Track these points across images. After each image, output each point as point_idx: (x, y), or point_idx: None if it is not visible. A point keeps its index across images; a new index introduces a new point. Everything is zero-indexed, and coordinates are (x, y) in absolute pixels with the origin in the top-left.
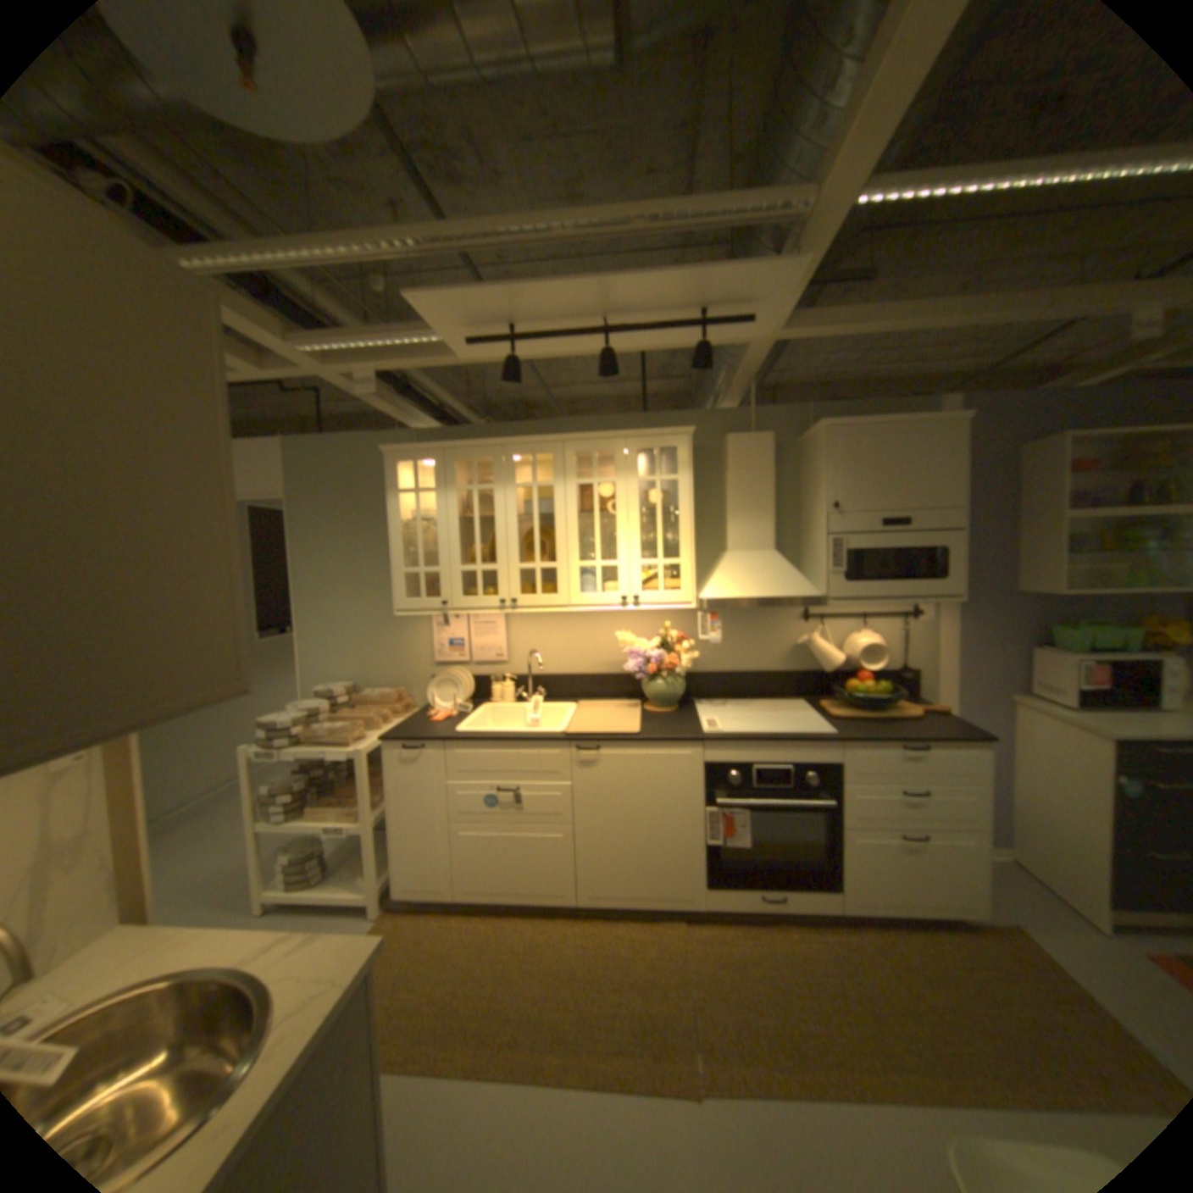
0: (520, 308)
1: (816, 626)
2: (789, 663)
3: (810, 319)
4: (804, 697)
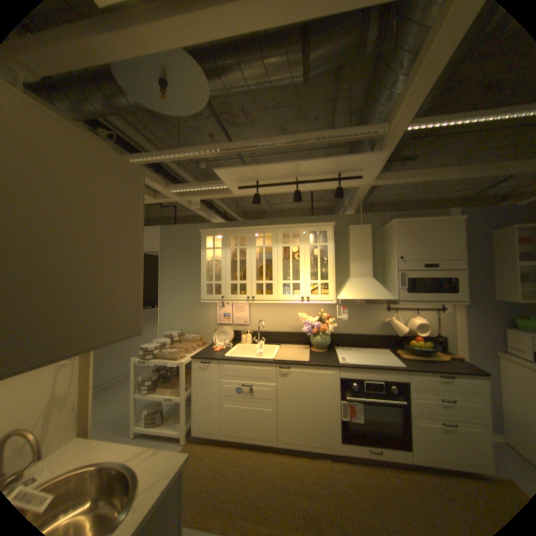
0: (261, 174)
1: (393, 313)
2: (381, 331)
3: (386, 176)
4: (388, 348)
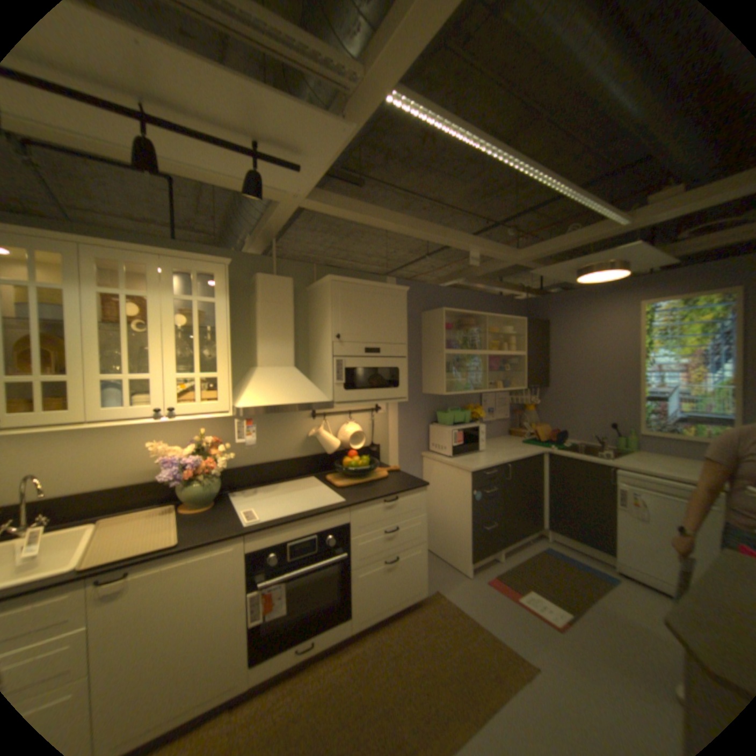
0: None
1: (320, 421)
2: (303, 450)
3: (325, 198)
4: (313, 474)
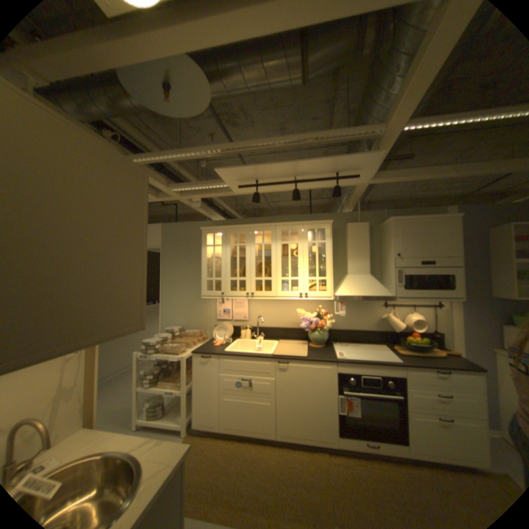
0: (260, 173)
1: (390, 310)
2: (378, 327)
3: (384, 175)
4: (385, 344)
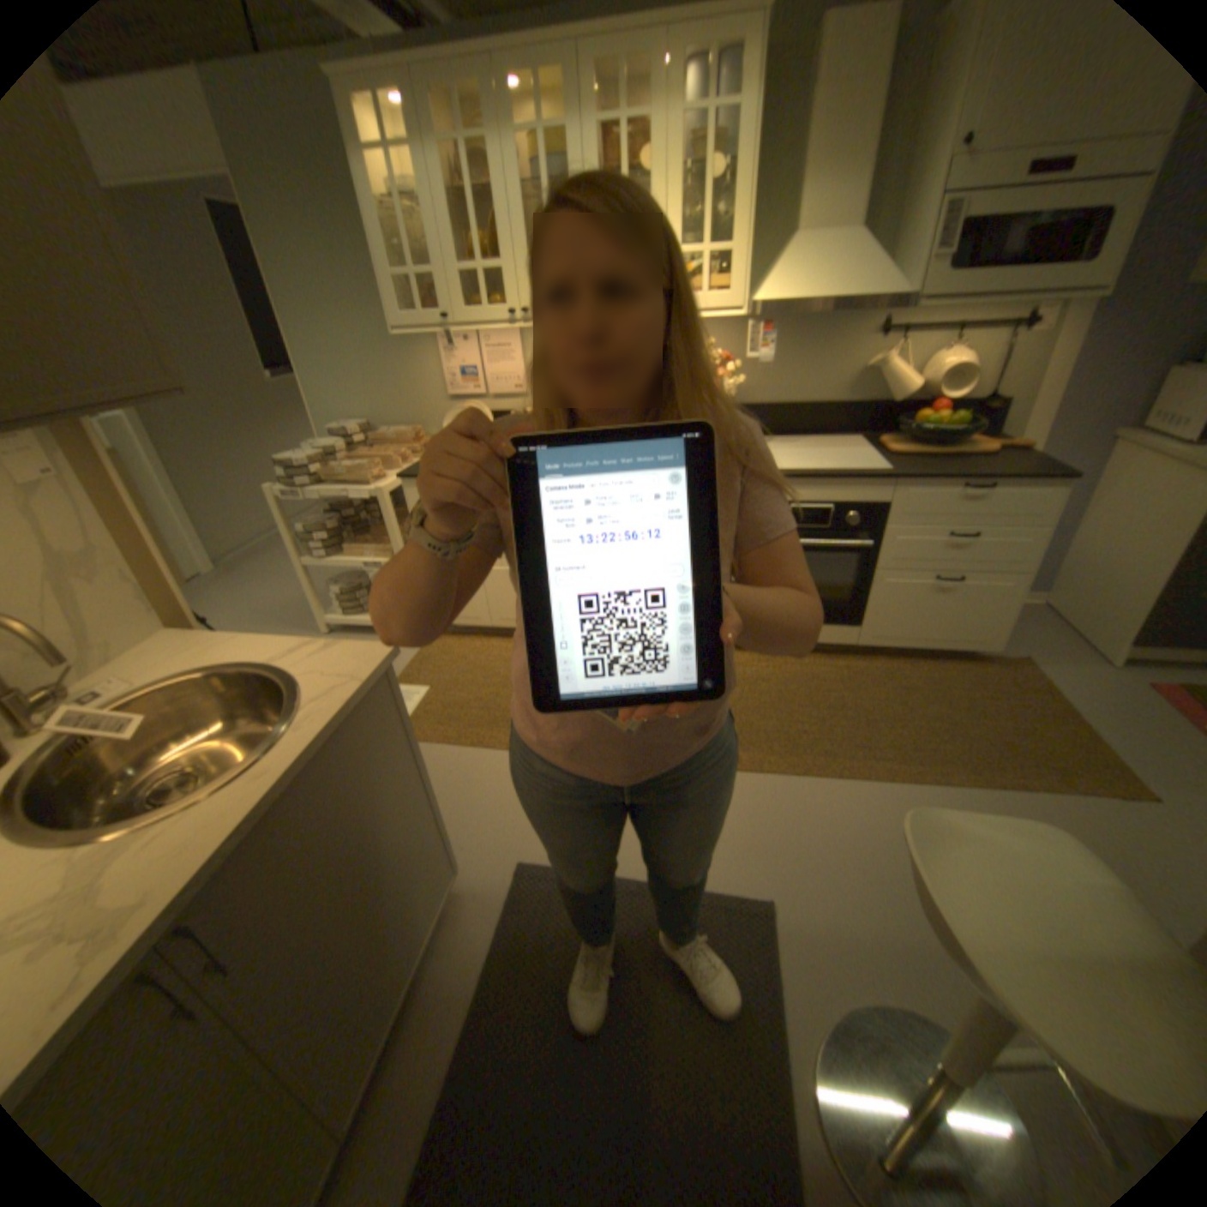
0: None
1: (896, 341)
2: (853, 390)
3: None
4: (862, 432)
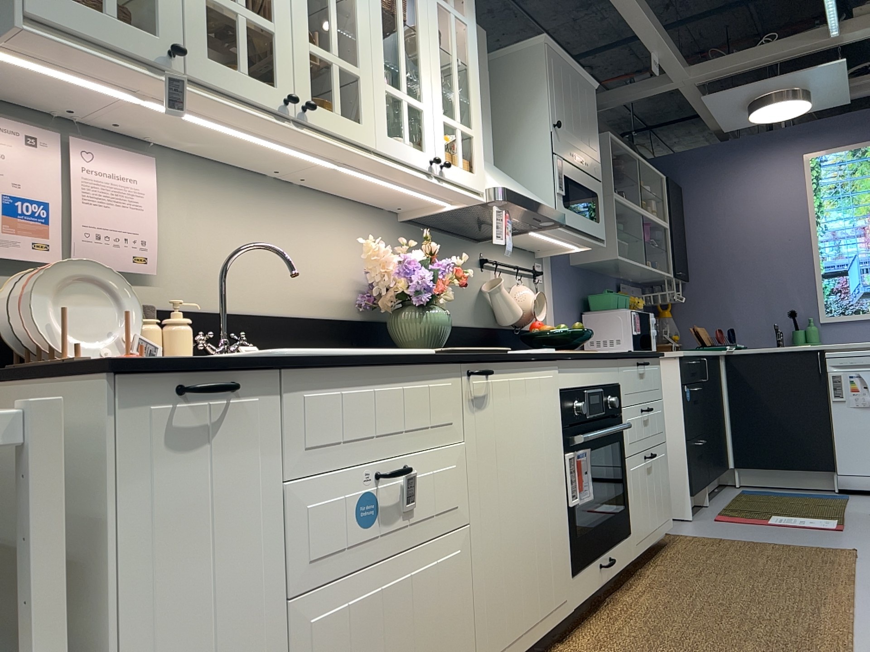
0: None
1: (489, 274)
2: (476, 315)
3: None
4: None
